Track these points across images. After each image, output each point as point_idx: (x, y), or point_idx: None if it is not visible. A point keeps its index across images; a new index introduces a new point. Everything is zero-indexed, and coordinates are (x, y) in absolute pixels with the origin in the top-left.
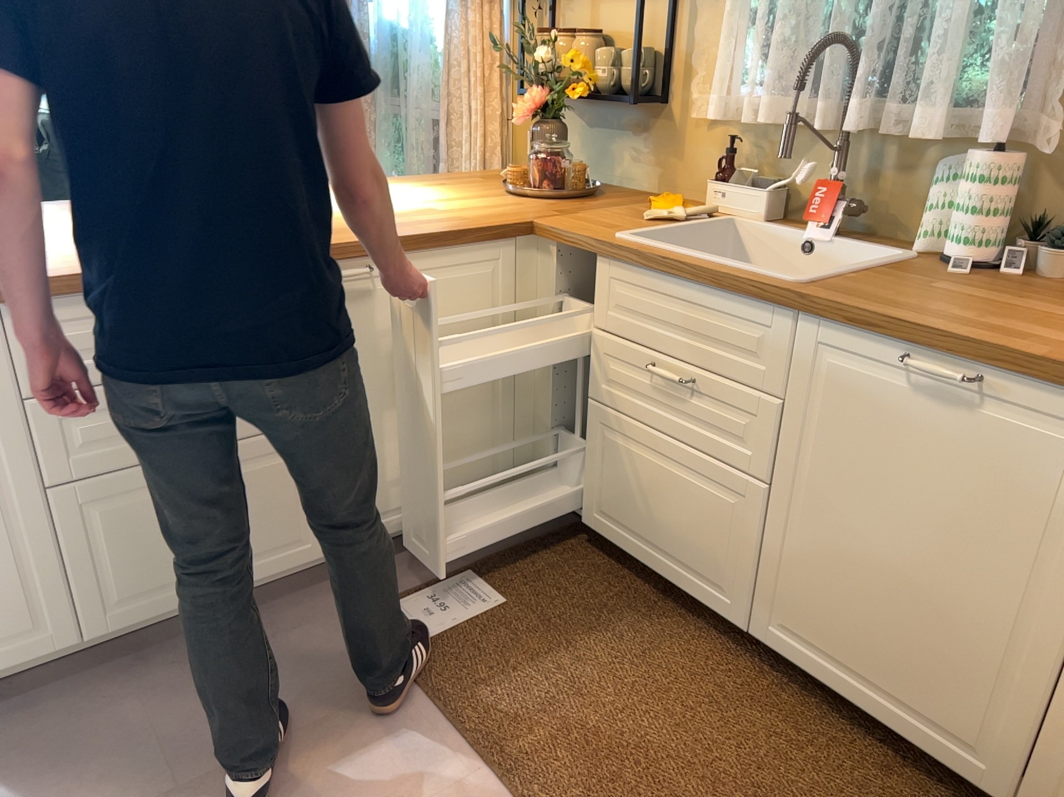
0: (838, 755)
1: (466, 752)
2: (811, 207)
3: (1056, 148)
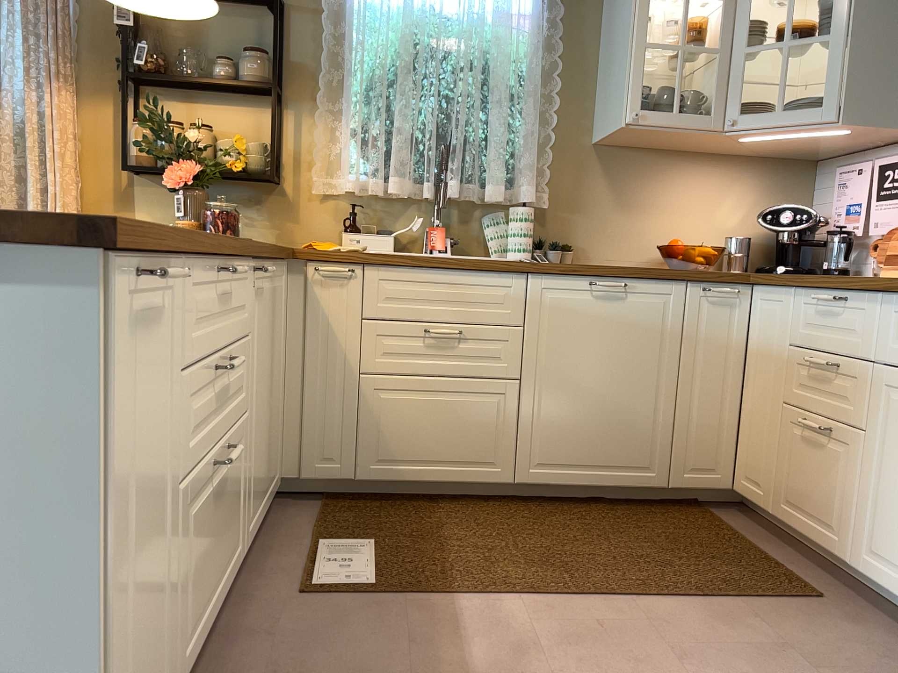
0: (595, 515)
1: (498, 599)
2: (432, 240)
3: (549, 203)
